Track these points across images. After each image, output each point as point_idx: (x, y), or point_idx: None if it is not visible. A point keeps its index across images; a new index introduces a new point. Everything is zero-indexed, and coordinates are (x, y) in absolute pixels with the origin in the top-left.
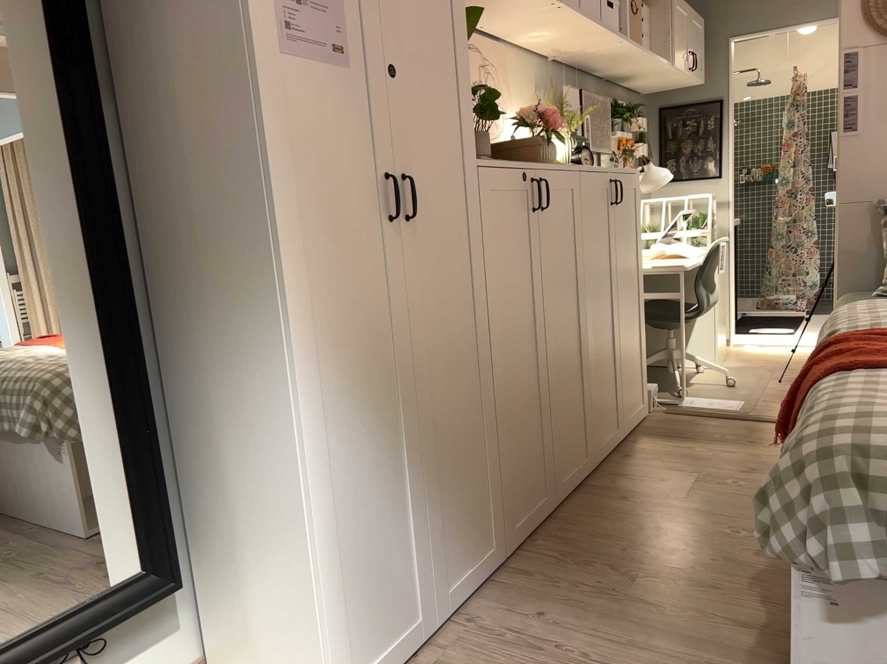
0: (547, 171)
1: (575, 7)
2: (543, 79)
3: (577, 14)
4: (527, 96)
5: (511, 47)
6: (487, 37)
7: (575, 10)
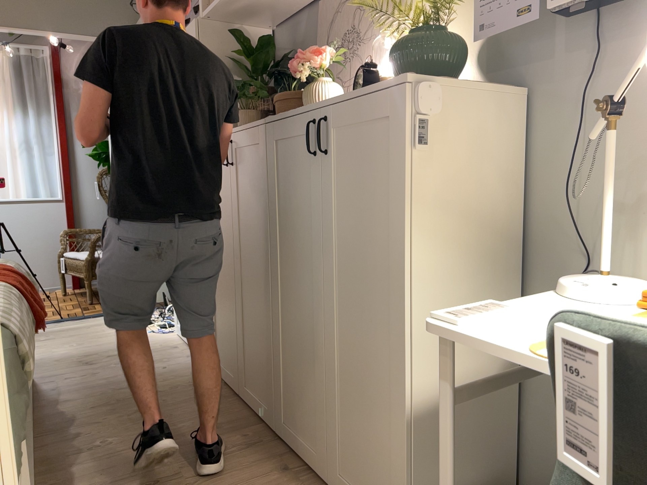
0: (234, 134)
1: None
2: None
3: None
4: None
5: None
6: None
7: None
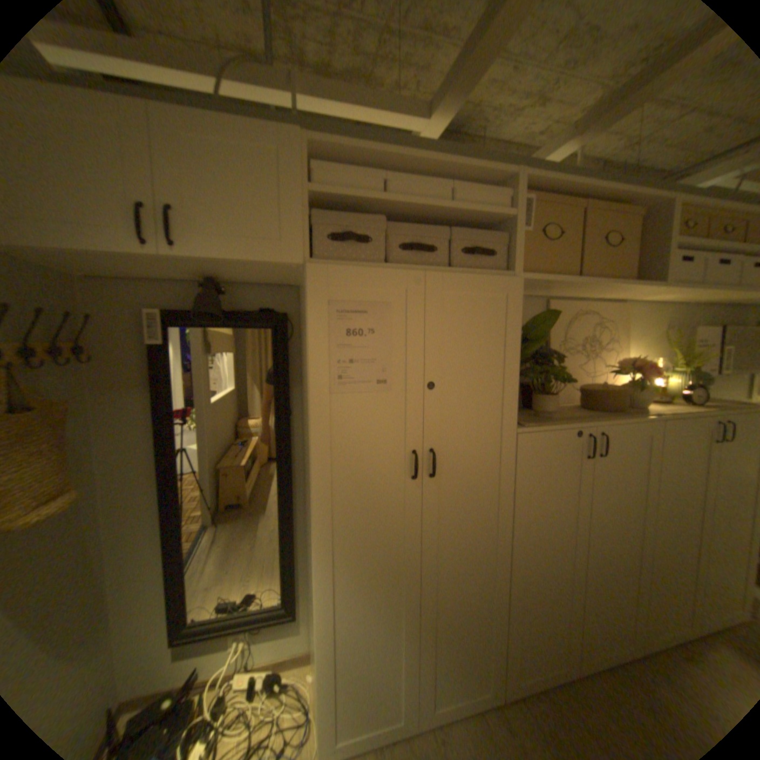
0: (612, 427)
1: (690, 285)
2: (678, 320)
3: (694, 289)
4: (655, 336)
5: (640, 303)
6: (611, 301)
7: (690, 287)
